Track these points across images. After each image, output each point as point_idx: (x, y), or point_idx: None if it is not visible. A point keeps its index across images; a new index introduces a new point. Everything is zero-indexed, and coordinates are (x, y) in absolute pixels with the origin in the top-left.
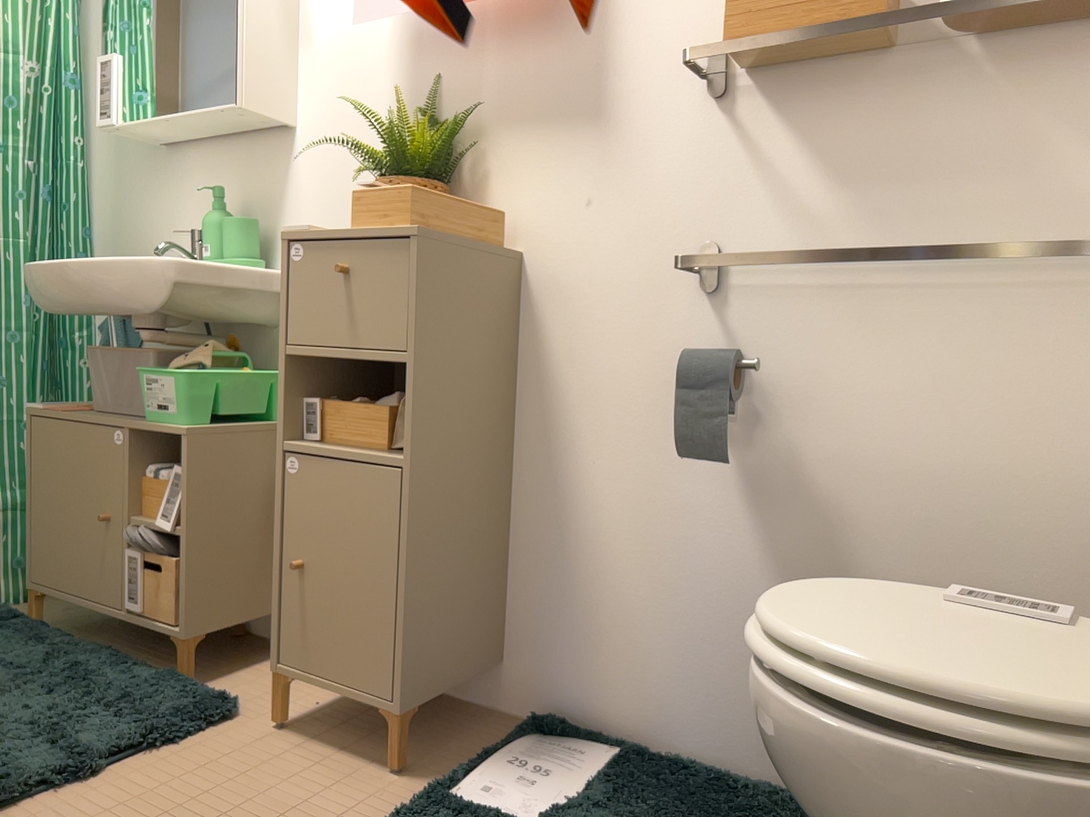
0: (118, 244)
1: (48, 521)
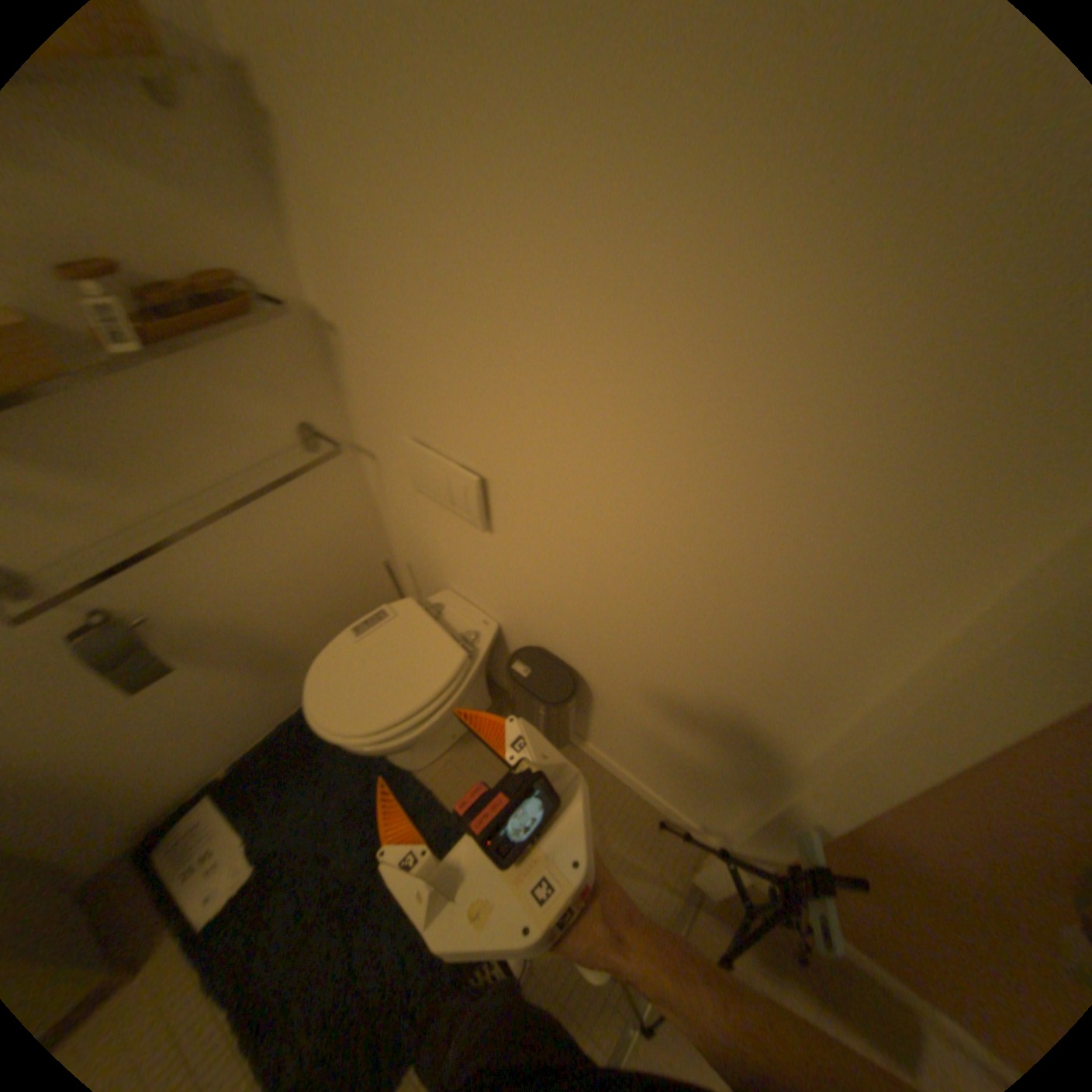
0: None
1: None
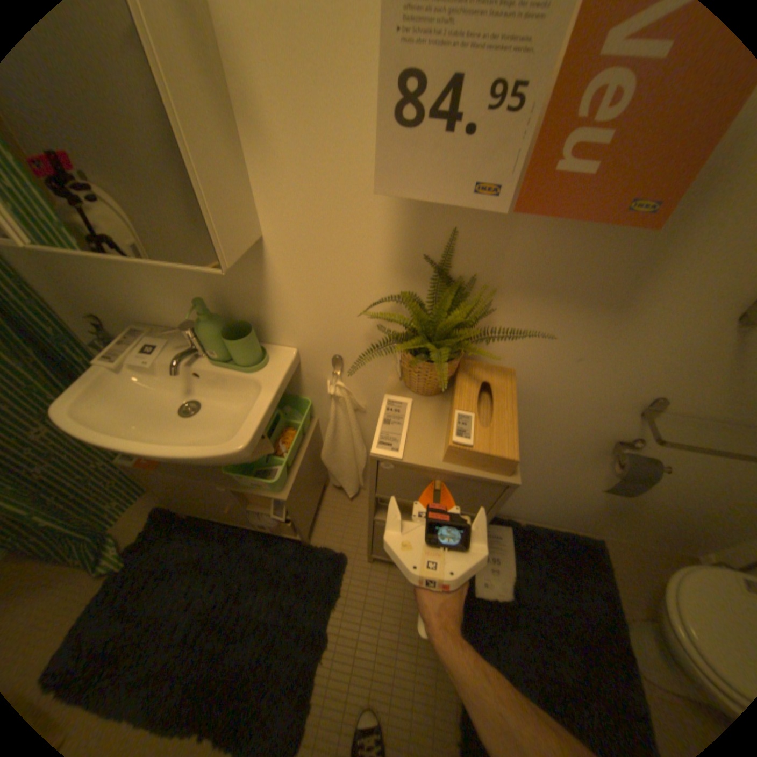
0: (67, 291)
1: (175, 500)
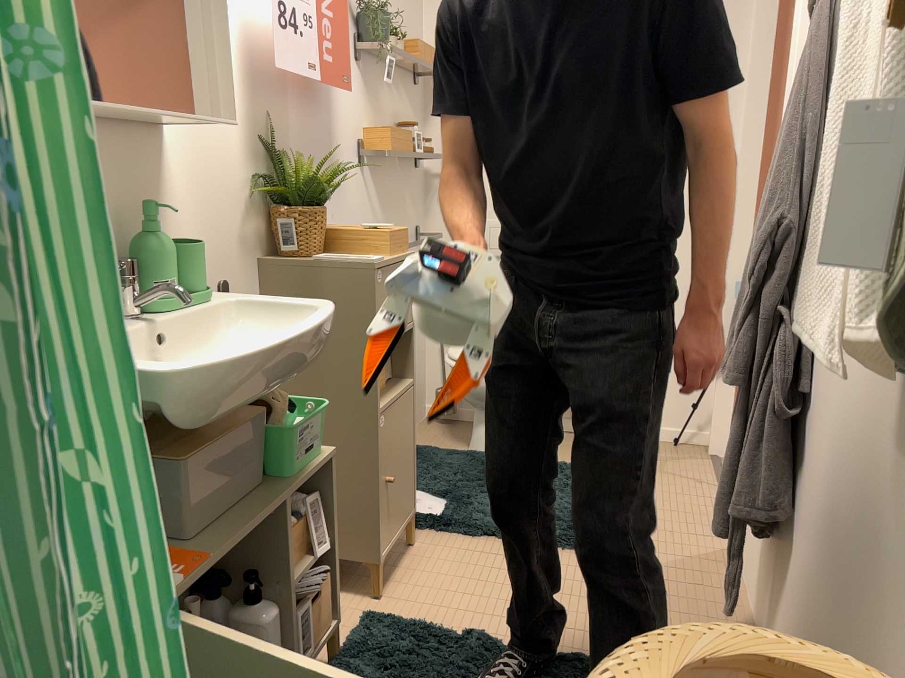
0: None
1: None
